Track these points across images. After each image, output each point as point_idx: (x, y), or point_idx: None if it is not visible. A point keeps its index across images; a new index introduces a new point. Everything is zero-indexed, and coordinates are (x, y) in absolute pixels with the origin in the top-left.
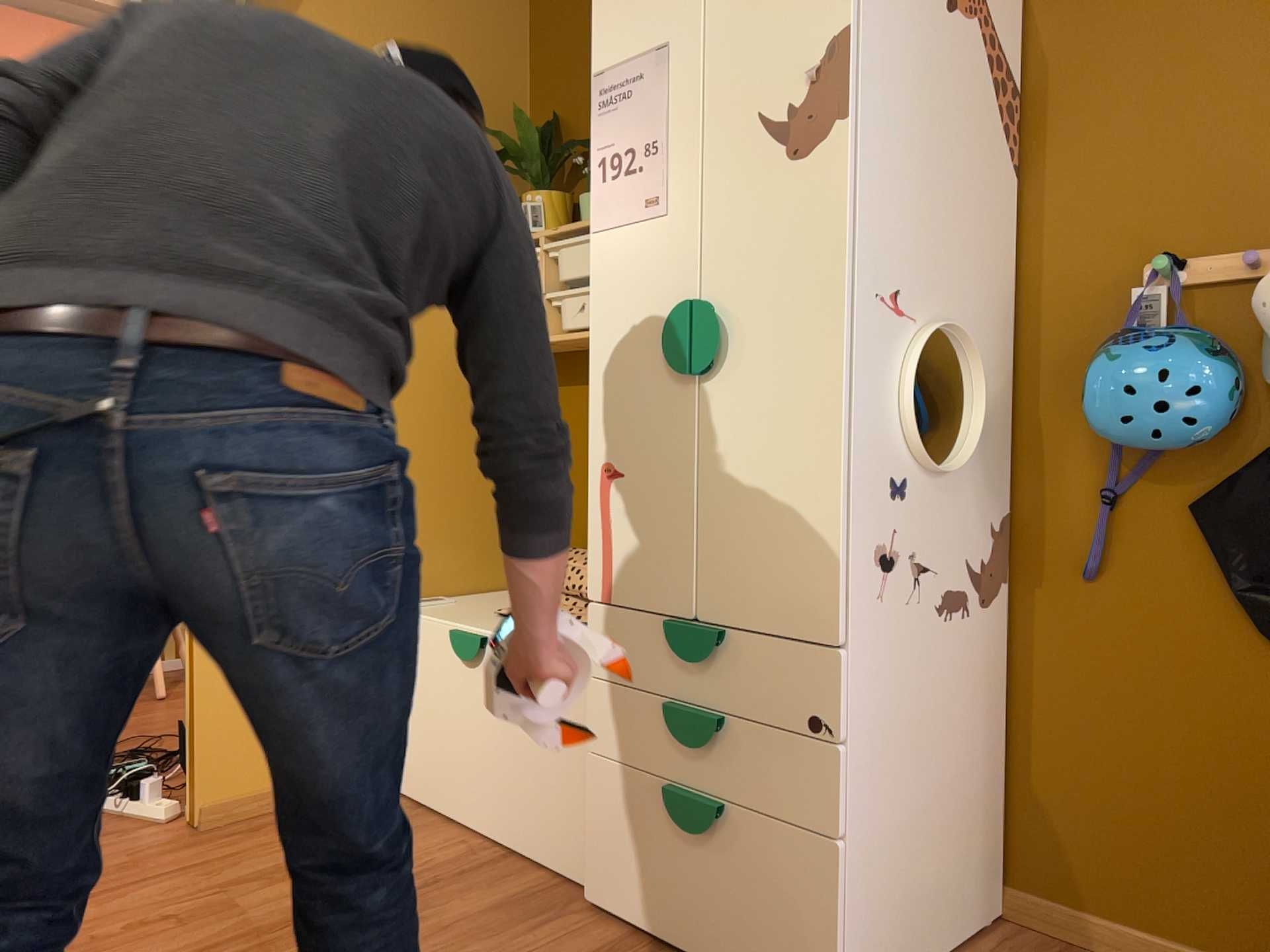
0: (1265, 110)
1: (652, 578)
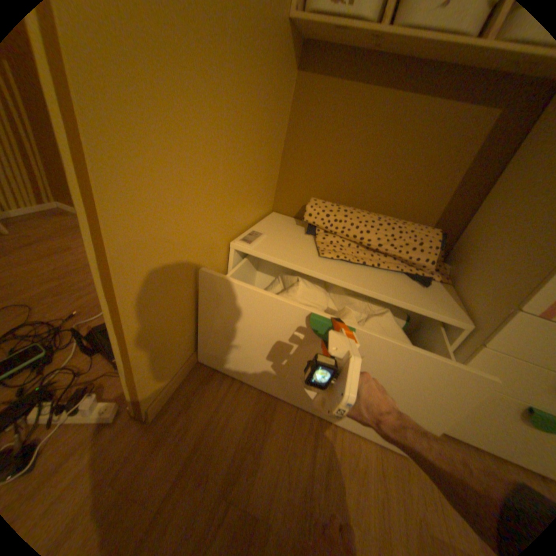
0: None
1: None
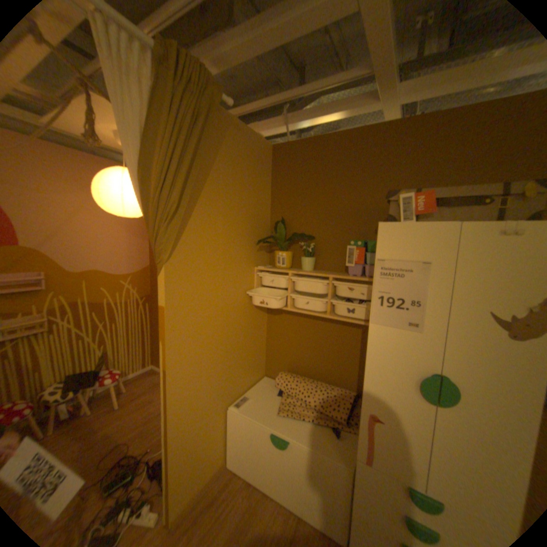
0: None
1: (399, 468)
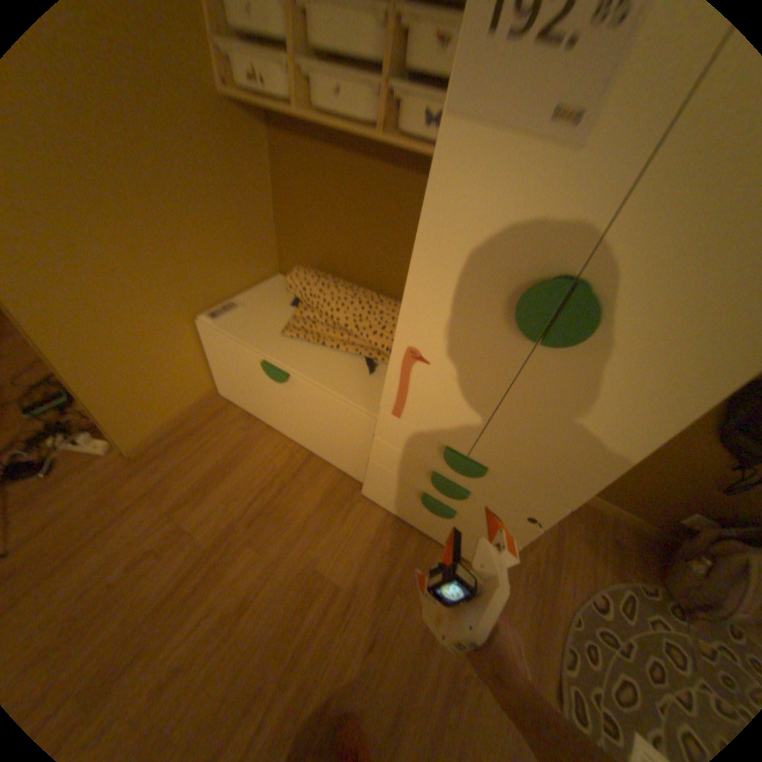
0: None
1: (438, 425)
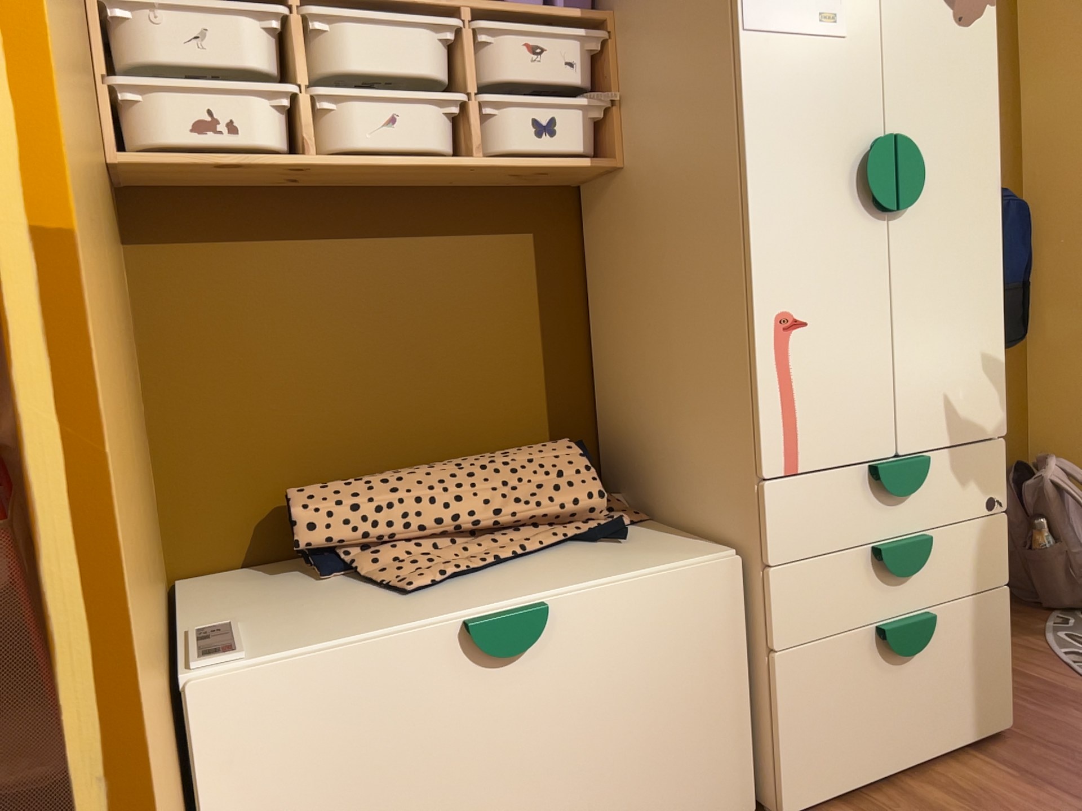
0: None
1: (849, 428)
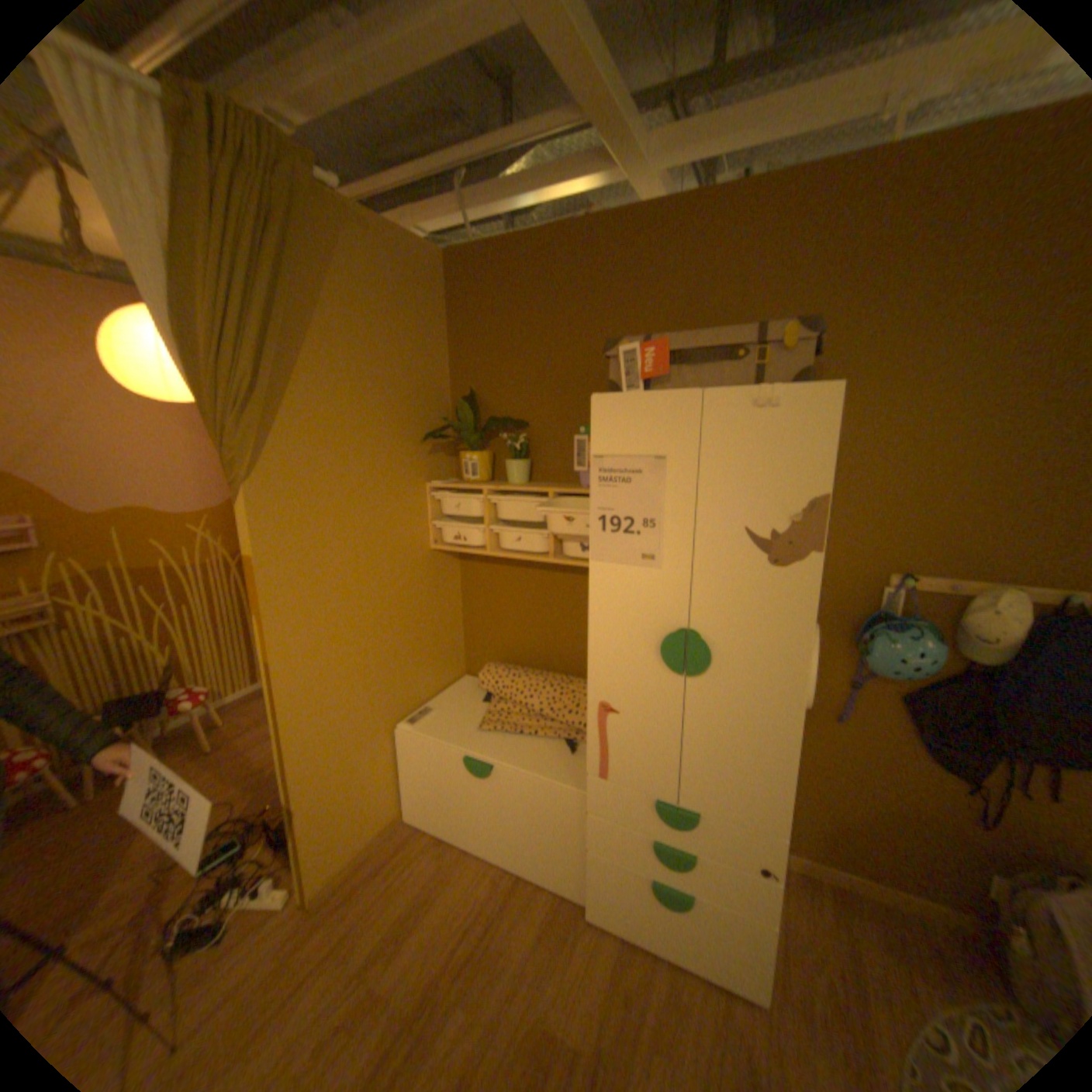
0: (974, 506)
1: (642, 775)
